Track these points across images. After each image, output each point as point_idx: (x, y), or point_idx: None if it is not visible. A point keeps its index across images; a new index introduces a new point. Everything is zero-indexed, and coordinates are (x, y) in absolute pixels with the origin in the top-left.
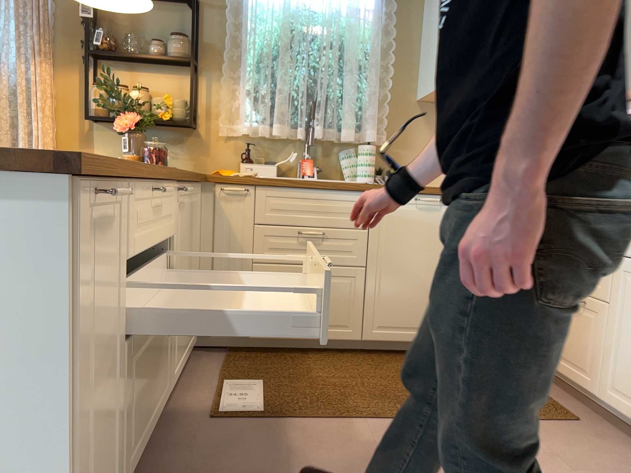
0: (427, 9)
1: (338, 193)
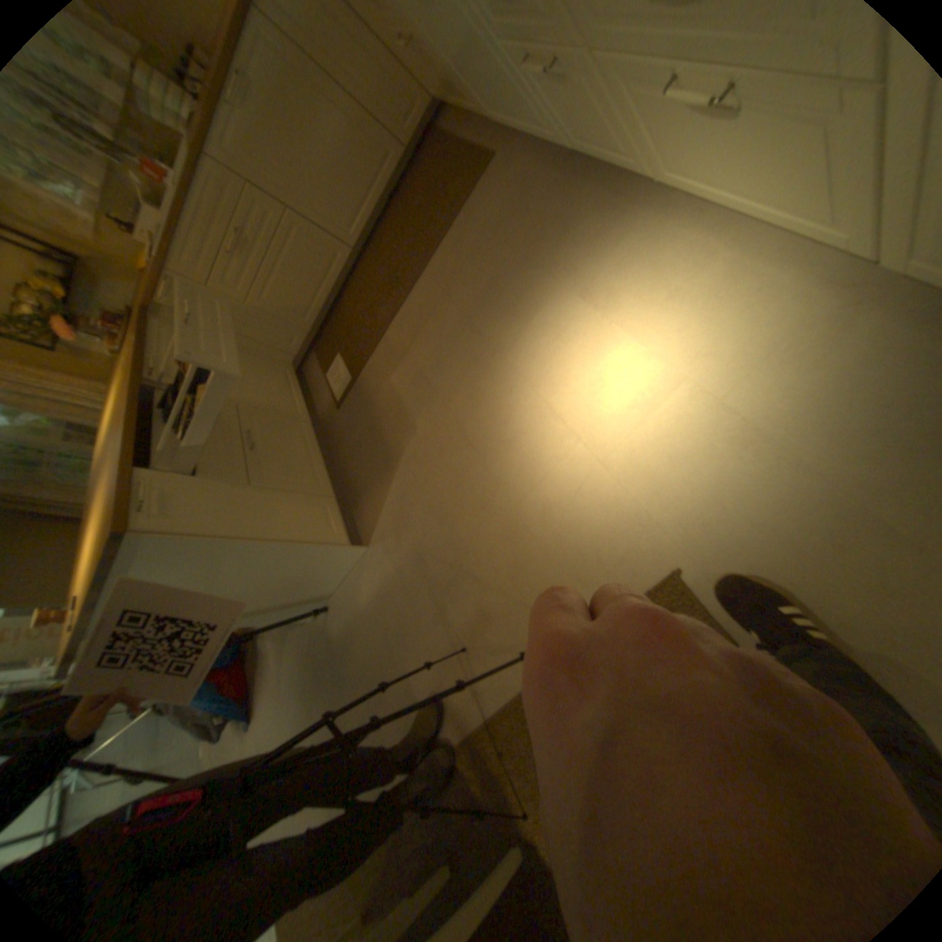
0: None
1: (195, 191)
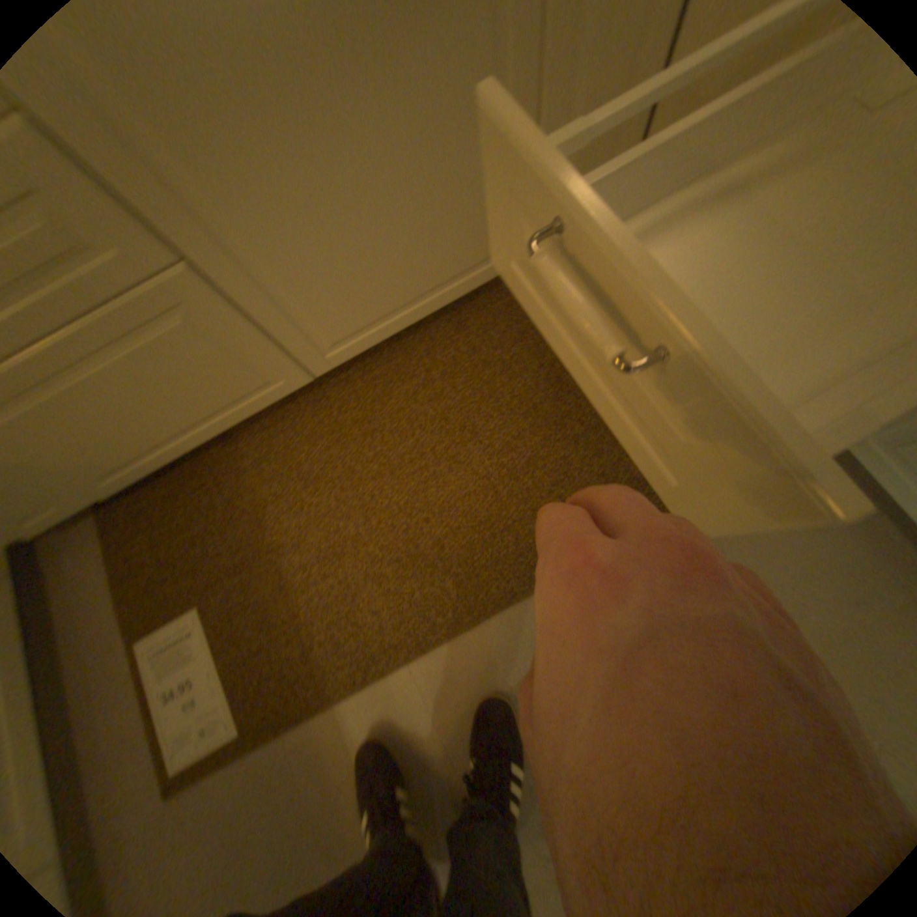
0: None
1: None
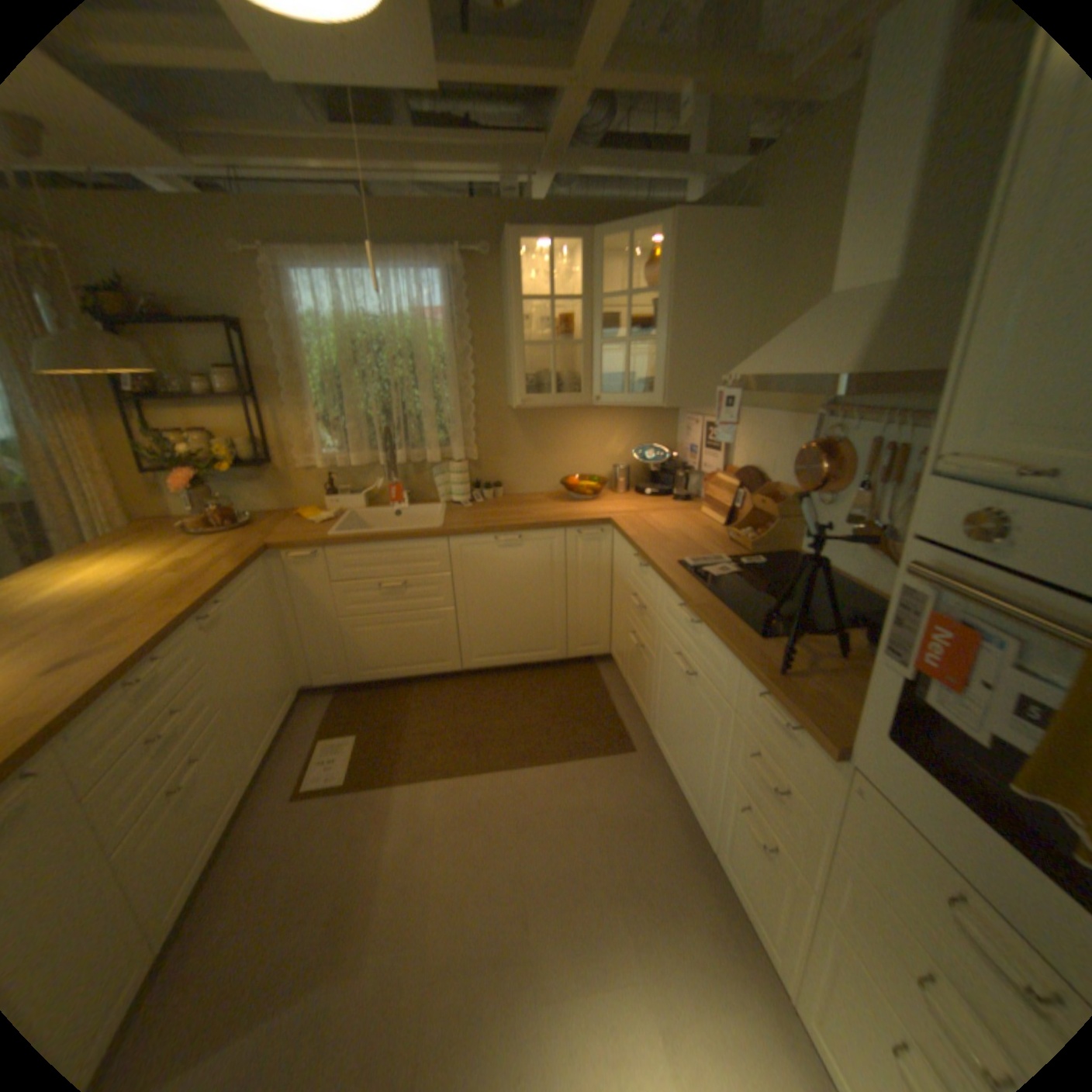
0: (505, 302)
1: (413, 543)
